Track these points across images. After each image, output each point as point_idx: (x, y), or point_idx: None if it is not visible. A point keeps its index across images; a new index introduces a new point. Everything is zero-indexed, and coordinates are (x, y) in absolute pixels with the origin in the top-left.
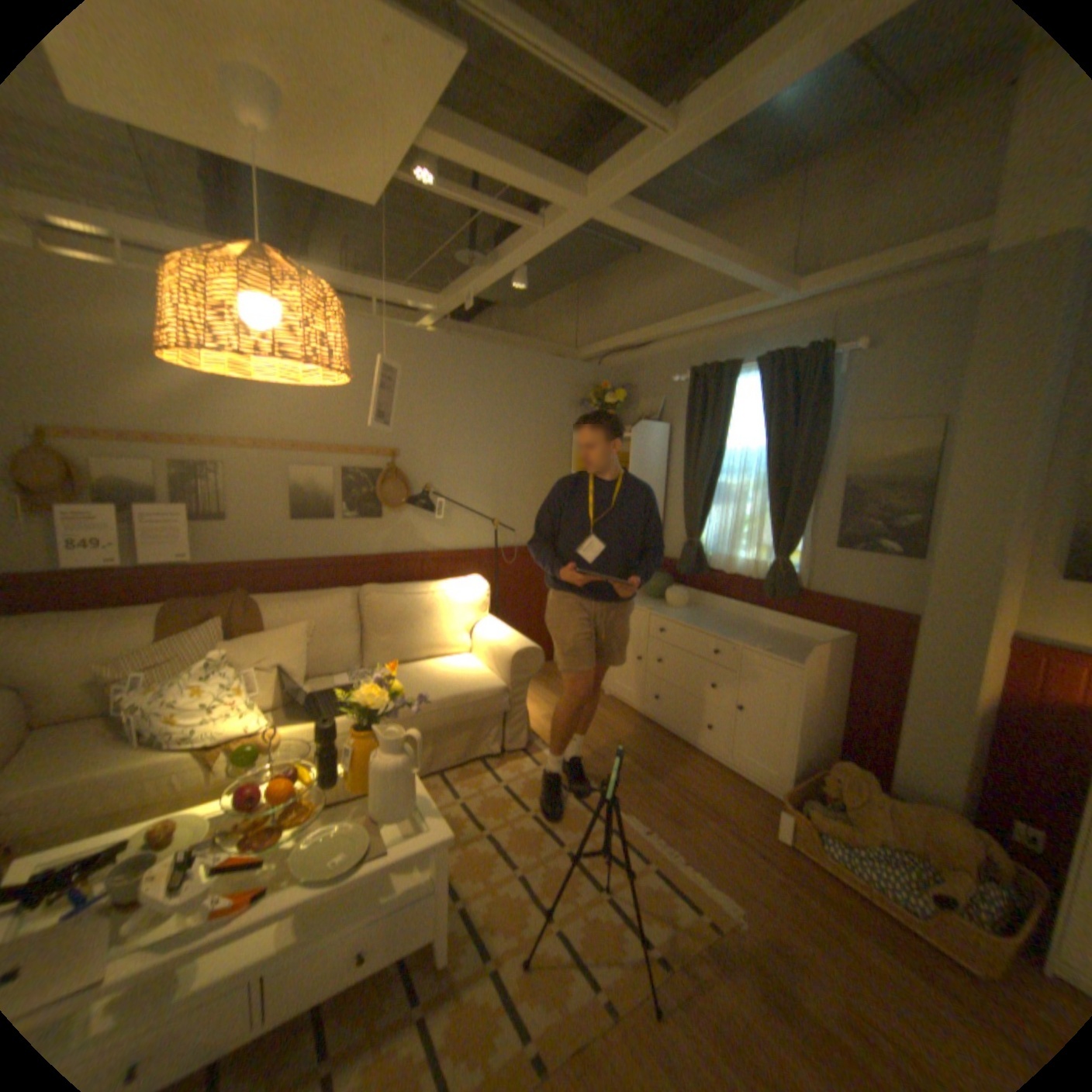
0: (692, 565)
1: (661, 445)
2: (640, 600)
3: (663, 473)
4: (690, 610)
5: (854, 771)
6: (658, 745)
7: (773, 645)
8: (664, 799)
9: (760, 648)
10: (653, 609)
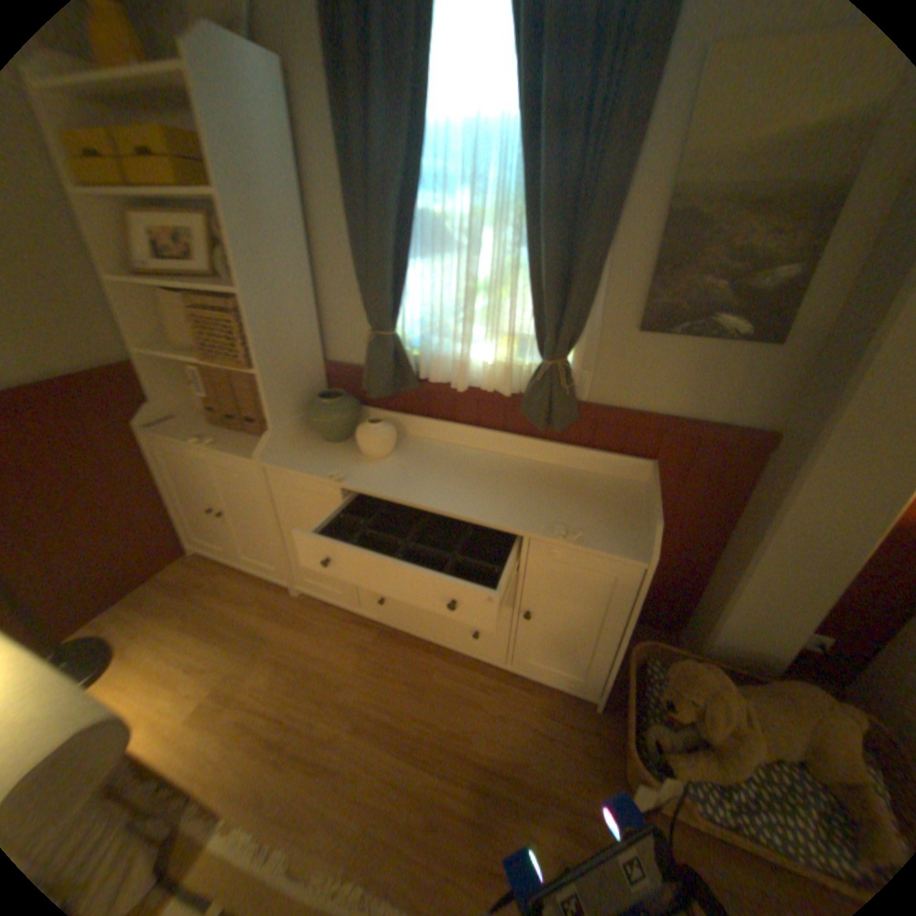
0: (394, 378)
1: (276, 115)
2: (314, 452)
3: (296, 191)
4: (404, 456)
5: (709, 680)
6: (402, 673)
7: (568, 513)
8: (457, 817)
9: (566, 538)
10: (345, 474)
